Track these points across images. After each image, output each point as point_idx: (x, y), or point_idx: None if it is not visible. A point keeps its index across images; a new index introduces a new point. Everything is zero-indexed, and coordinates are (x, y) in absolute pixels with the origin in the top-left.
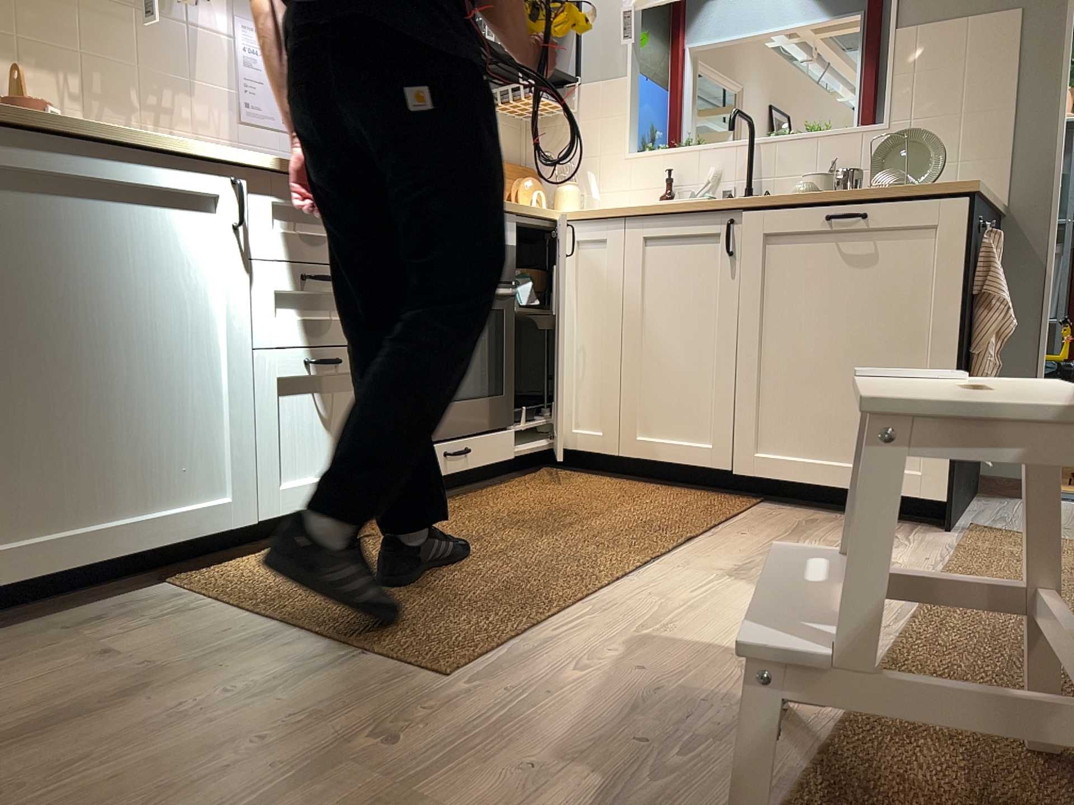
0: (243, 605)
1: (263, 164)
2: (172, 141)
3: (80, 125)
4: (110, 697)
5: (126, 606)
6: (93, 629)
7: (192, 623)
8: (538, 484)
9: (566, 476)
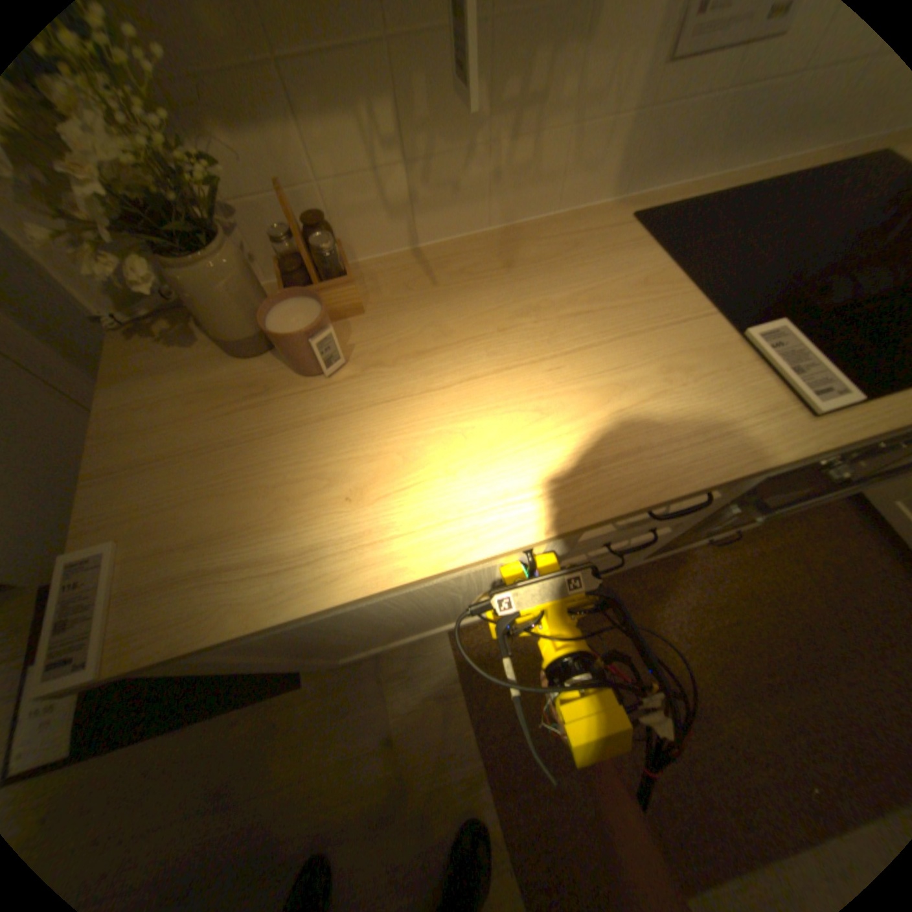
0: (470, 722)
1: (579, 526)
2: (423, 566)
3: (278, 618)
4: (372, 820)
5: (412, 675)
6: (391, 693)
7: (434, 738)
8: (800, 535)
9: (843, 525)
